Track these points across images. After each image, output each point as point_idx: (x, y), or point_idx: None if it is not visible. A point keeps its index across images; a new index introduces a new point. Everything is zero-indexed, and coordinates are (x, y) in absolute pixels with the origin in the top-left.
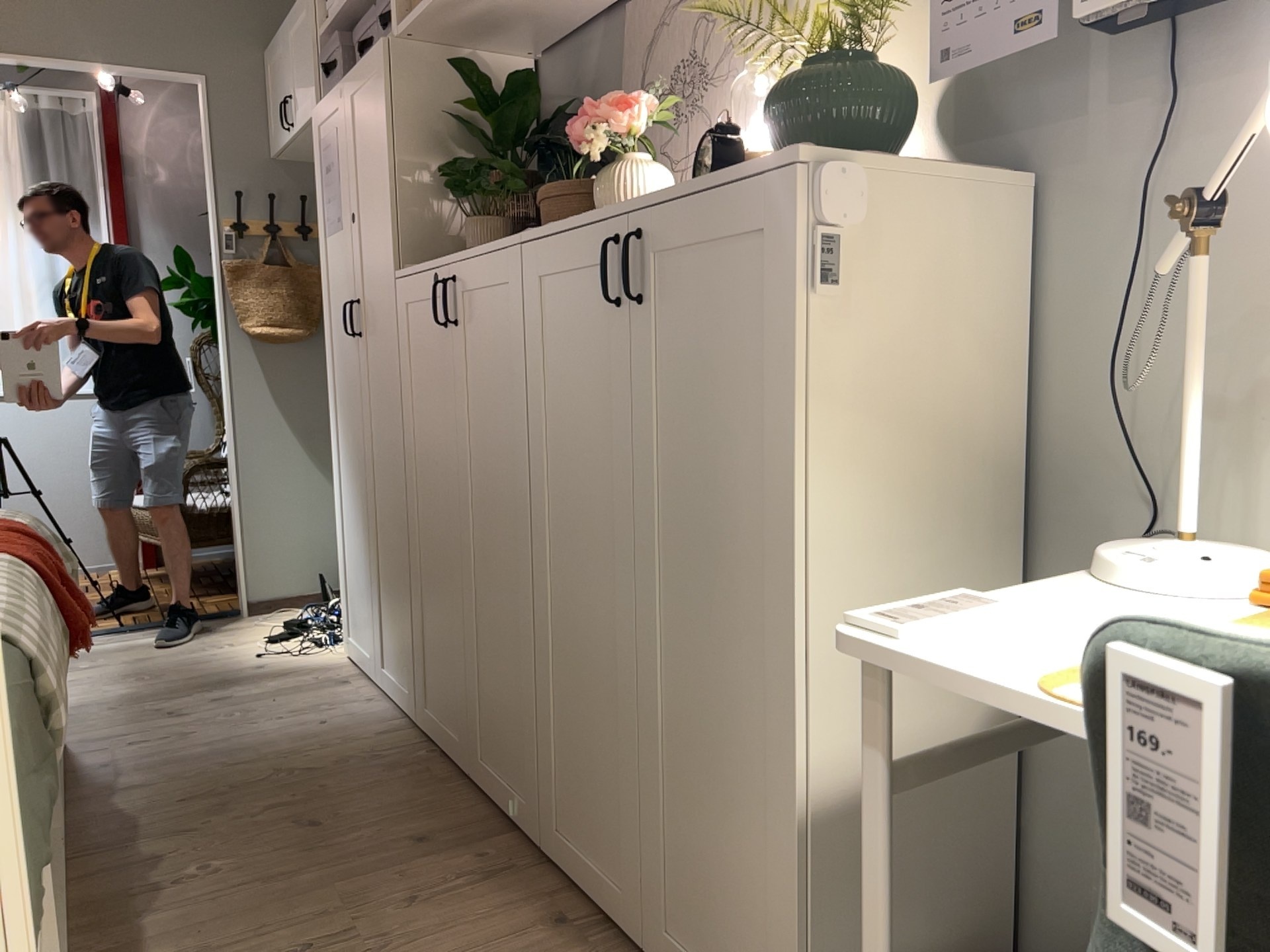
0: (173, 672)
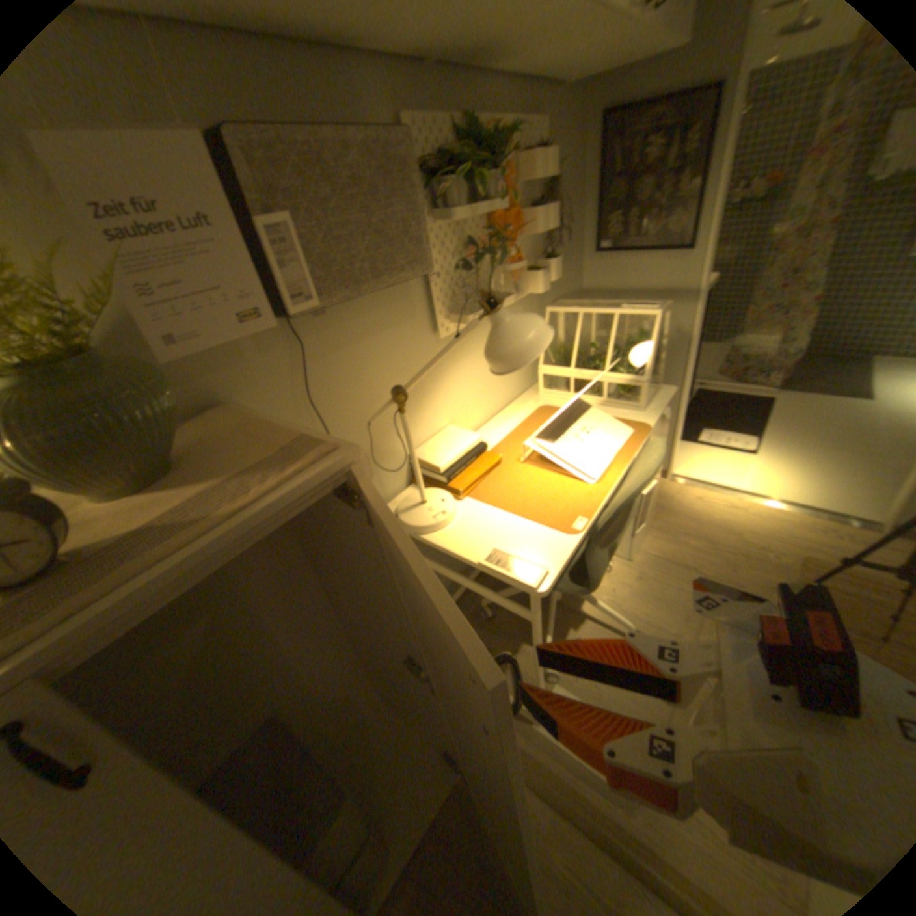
0: None
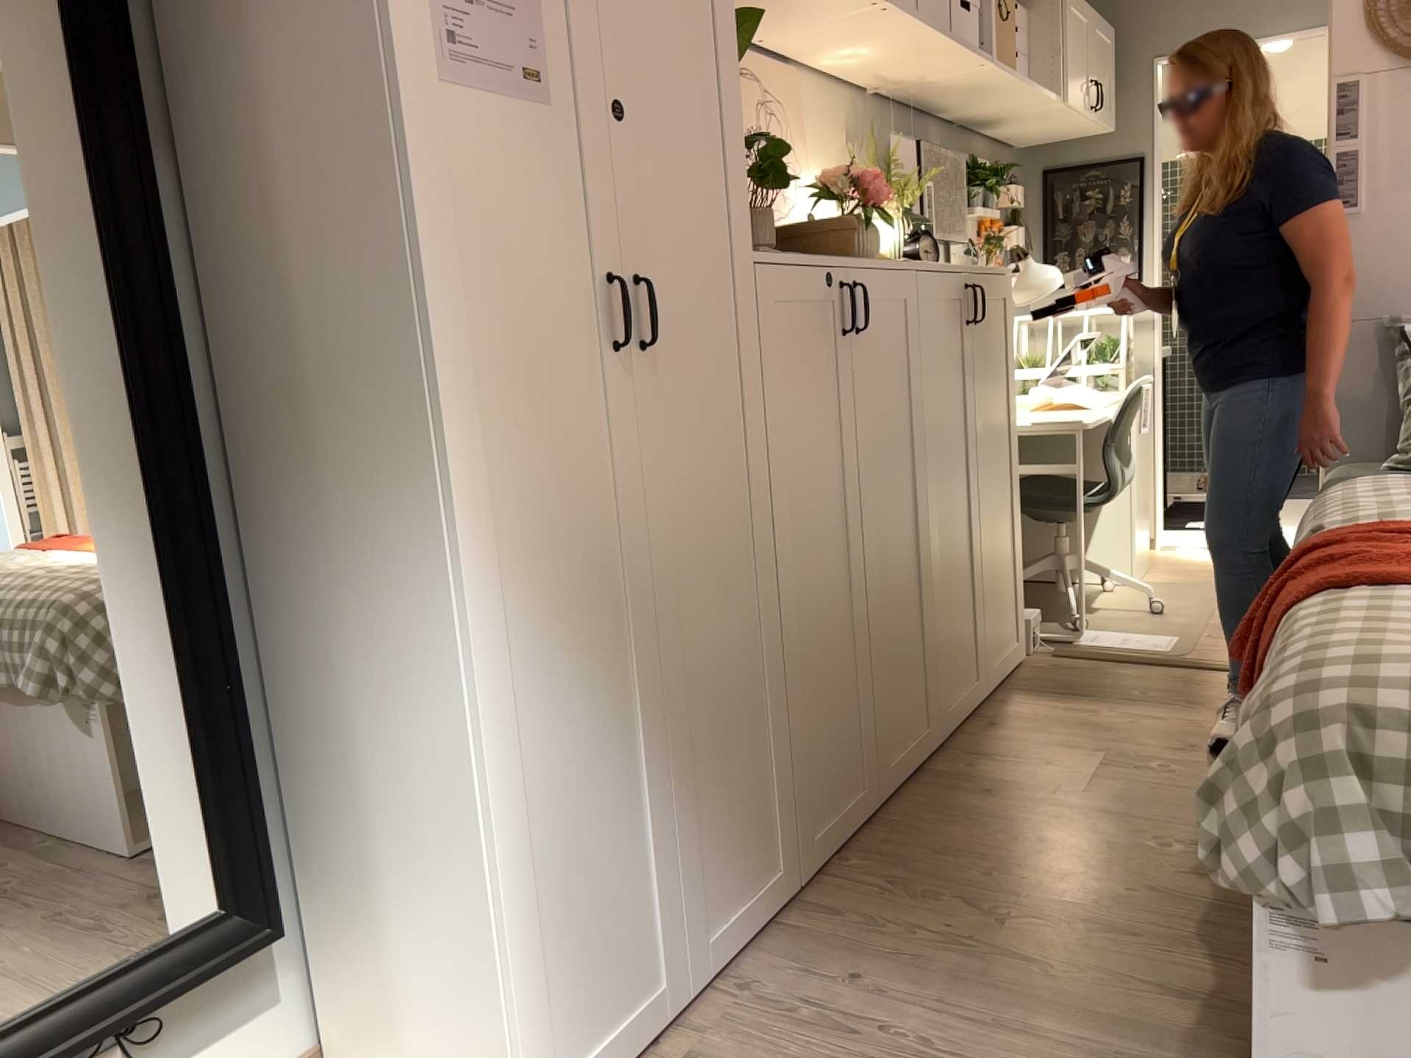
0: None
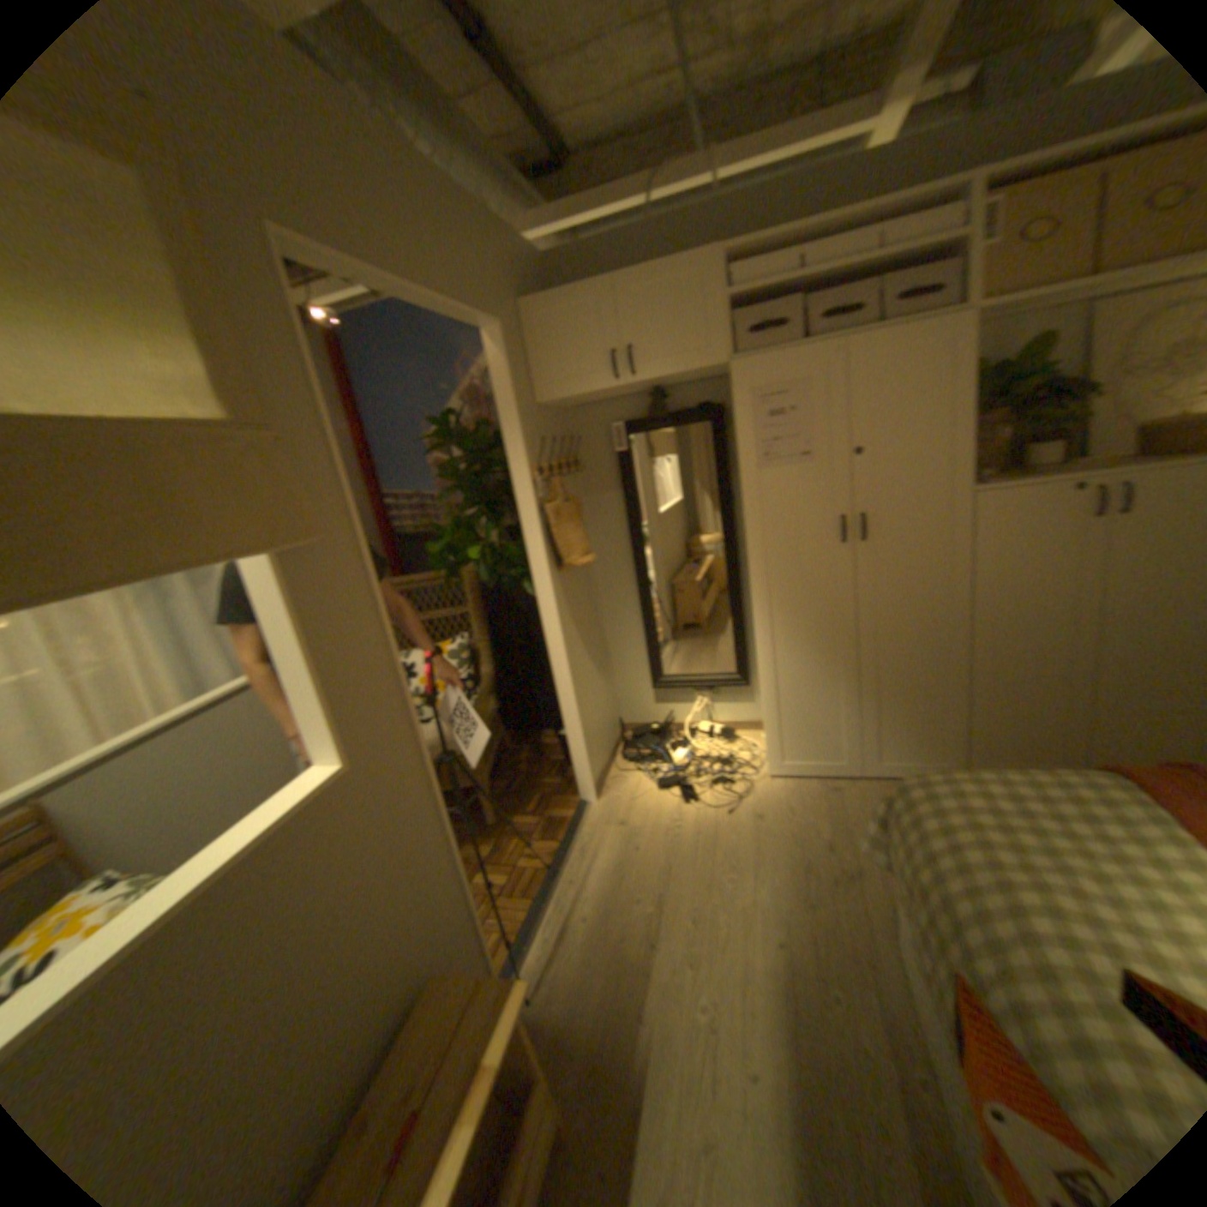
0: (729, 862)
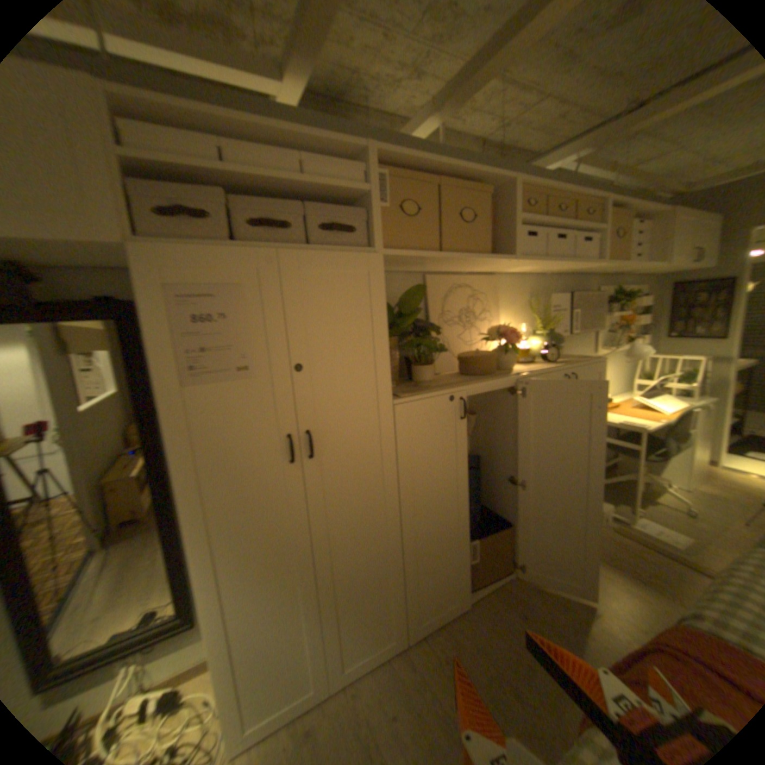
0: None
